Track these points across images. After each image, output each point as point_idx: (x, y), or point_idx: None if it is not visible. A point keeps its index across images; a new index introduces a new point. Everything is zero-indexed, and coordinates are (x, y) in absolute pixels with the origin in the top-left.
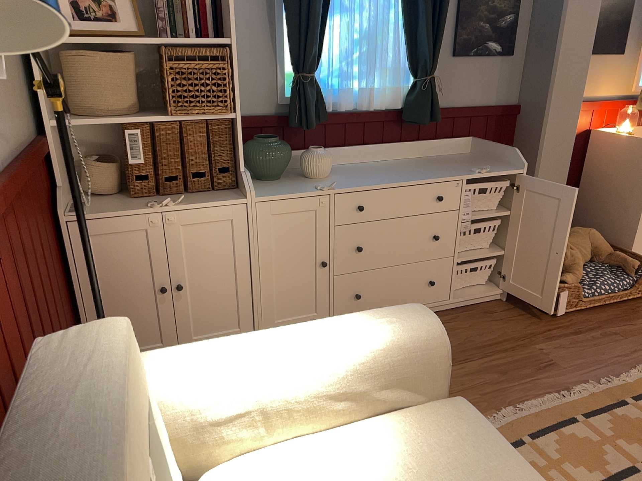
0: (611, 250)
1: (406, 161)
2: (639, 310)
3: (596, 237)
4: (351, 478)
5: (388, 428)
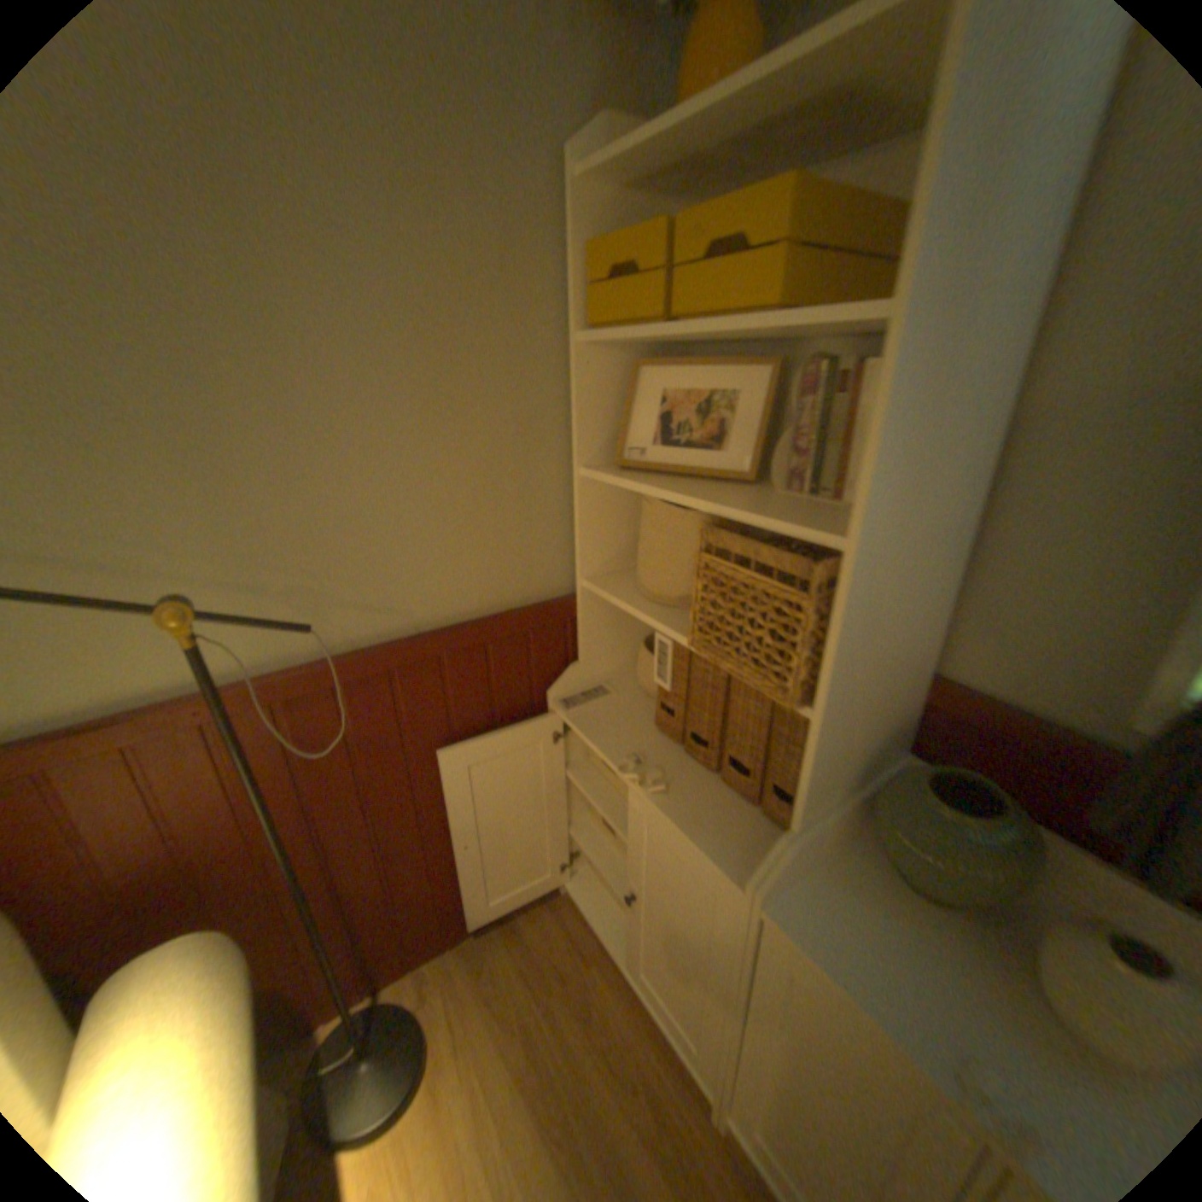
0: None
1: None
2: None
3: None
4: None
5: None
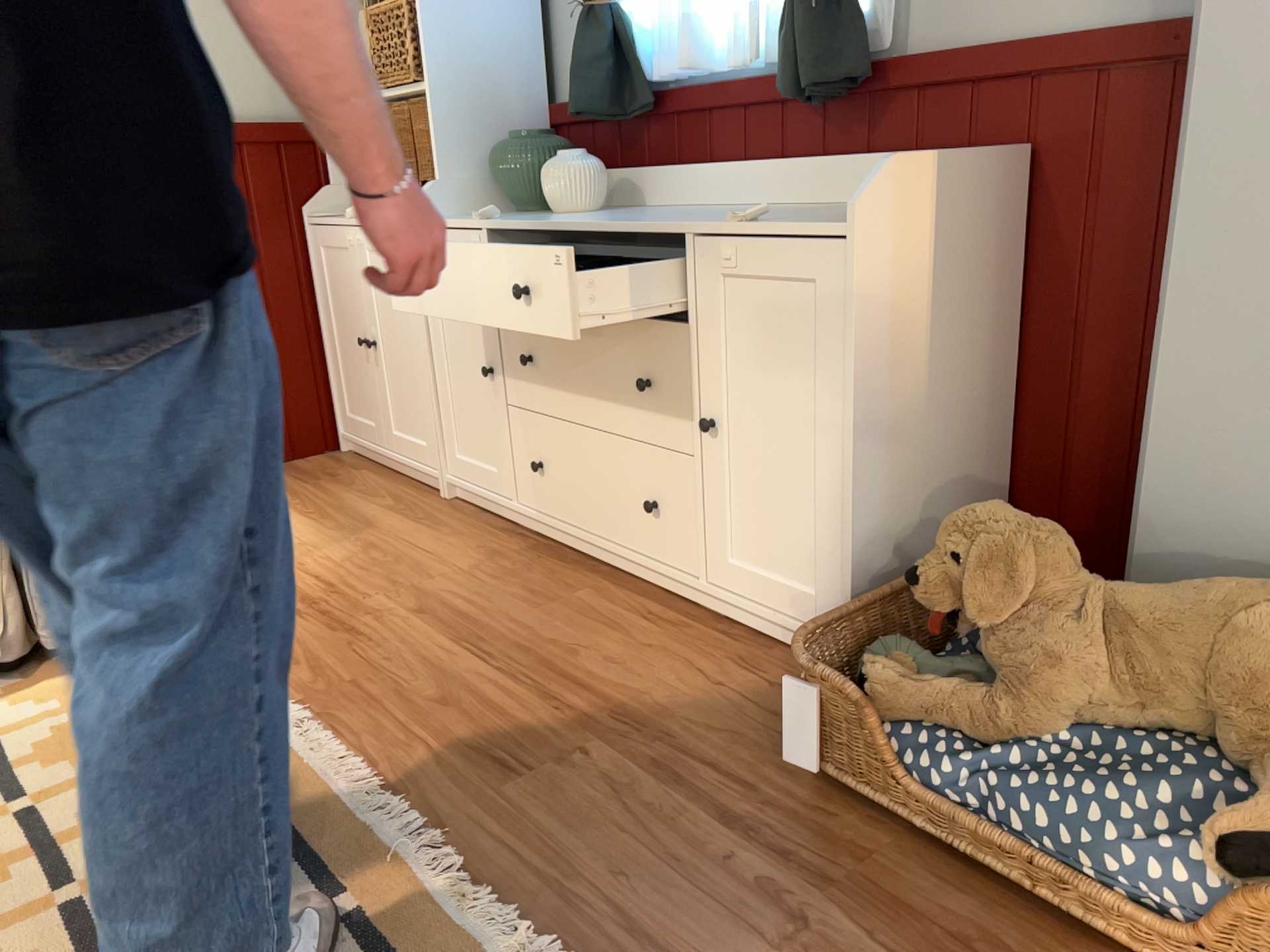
0: None
1: (788, 208)
2: None
3: None
4: None
5: None
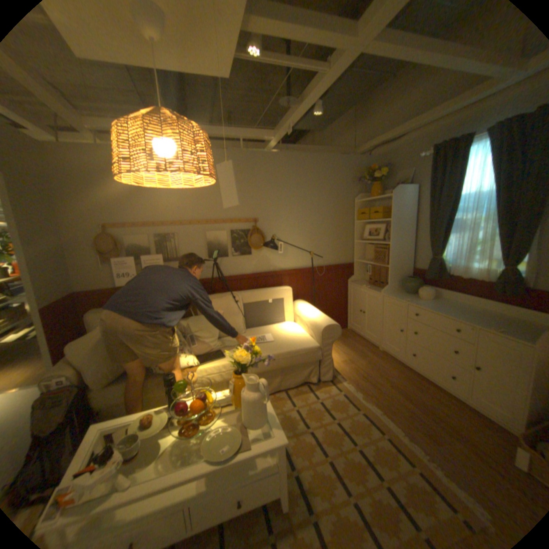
0: None
1: (494, 314)
2: None
3: None
4: (291, 332)
5: (305, 336)
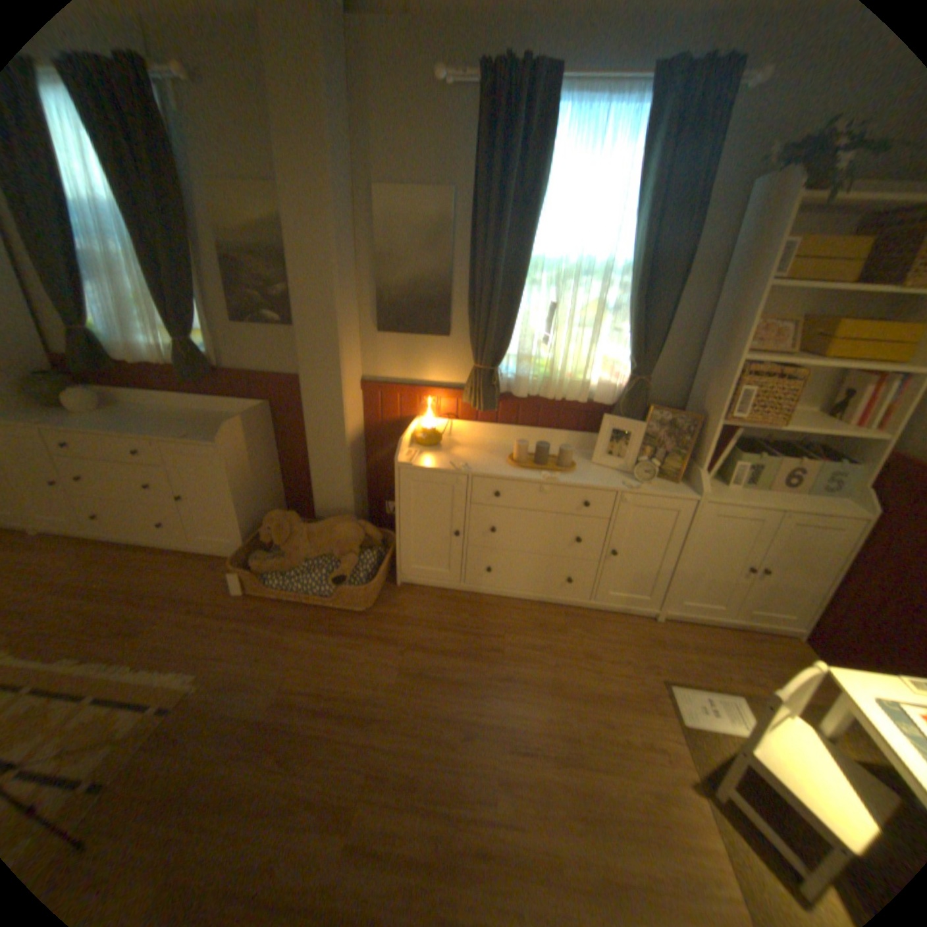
0: (356, 552)
1: (190, 413)
2: (323, 624)
3: (340, 533)
4: None
5: None
